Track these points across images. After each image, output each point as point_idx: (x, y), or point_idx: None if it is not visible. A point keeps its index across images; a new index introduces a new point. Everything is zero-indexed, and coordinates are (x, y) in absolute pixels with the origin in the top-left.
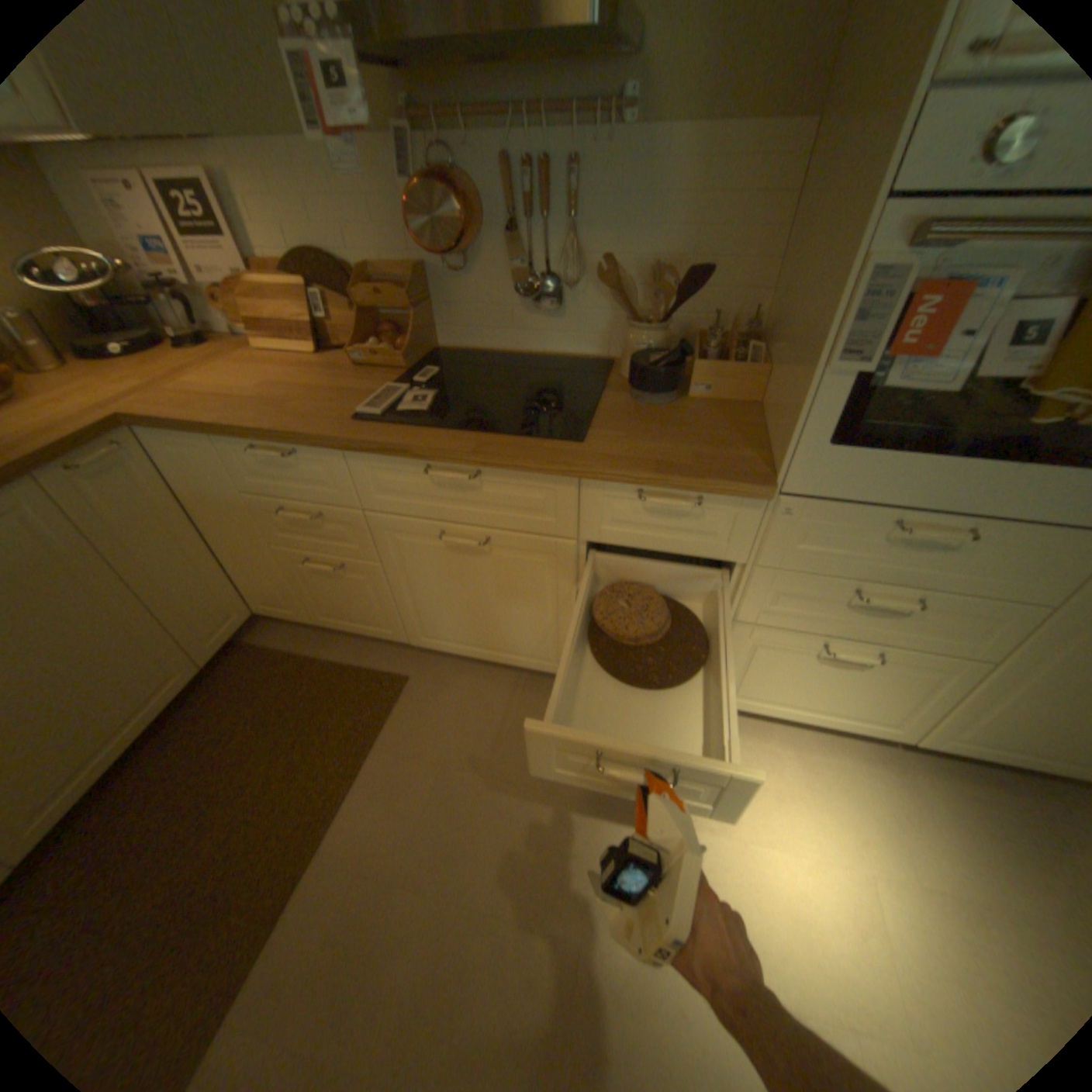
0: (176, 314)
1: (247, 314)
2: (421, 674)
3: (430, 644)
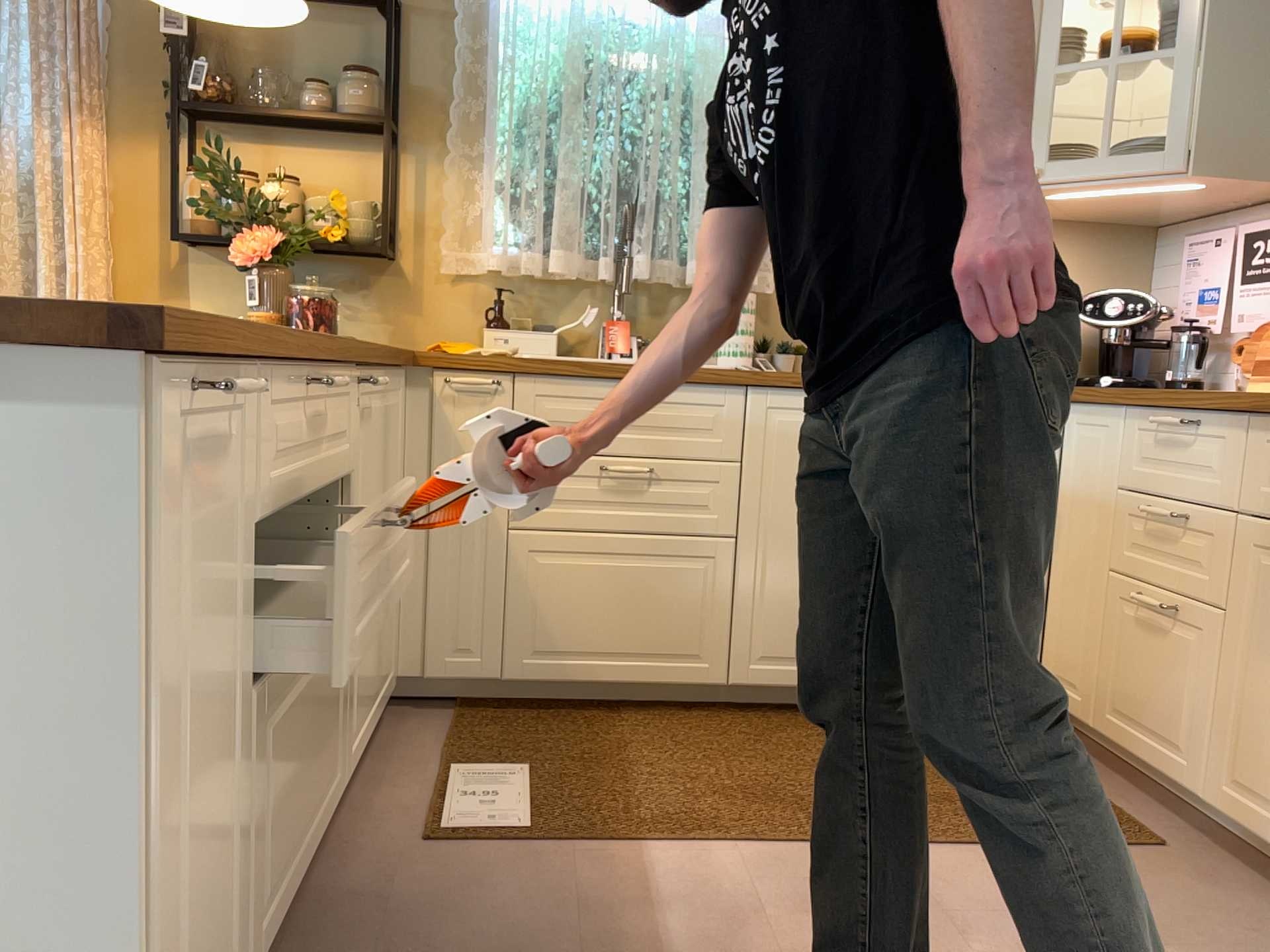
0: (1189, 361)
1: (1265, 357)
2: (1193, 860)
3: (1236, 810)
